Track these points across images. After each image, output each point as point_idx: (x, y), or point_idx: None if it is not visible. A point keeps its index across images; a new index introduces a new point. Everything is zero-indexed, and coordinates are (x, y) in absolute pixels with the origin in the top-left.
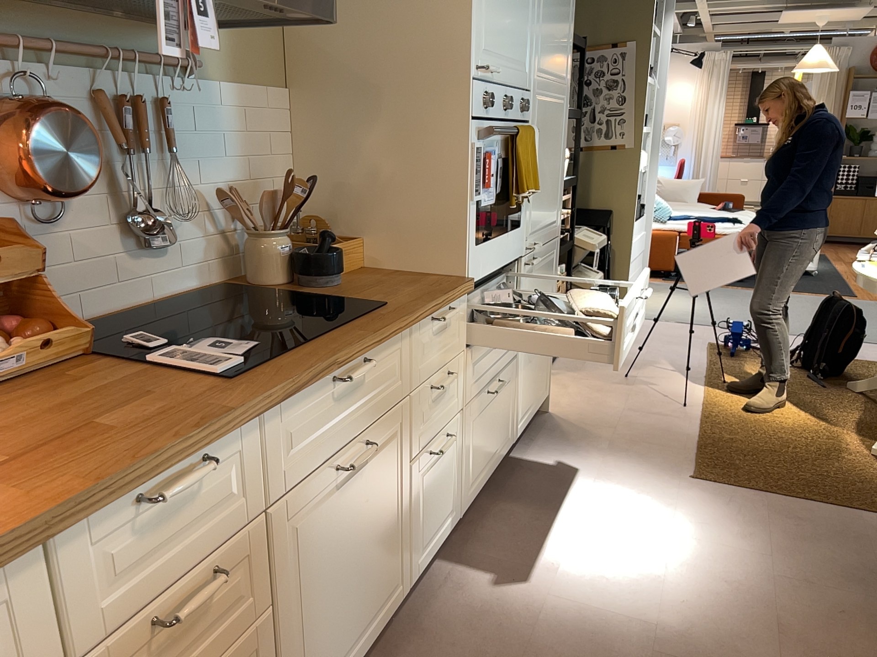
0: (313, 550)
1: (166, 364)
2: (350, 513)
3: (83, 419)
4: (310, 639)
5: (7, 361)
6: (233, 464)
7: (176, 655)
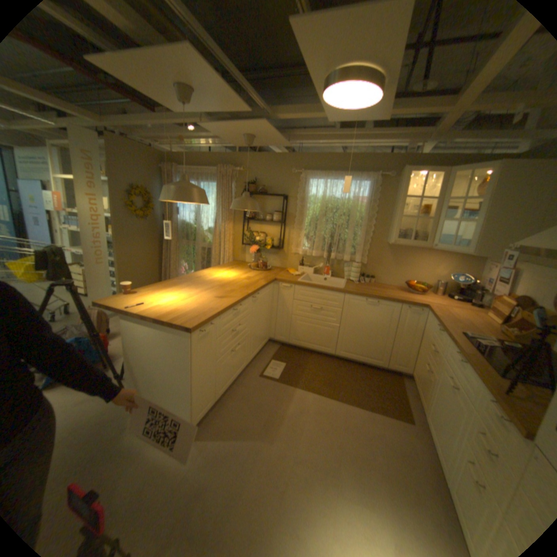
0: (444, 387)
1: (483, 336)
2: (450, 400)
3: (465, 325)
4: (436, 407)
5: (503, 329)
6: (446, 340)
7: (433, 357)
